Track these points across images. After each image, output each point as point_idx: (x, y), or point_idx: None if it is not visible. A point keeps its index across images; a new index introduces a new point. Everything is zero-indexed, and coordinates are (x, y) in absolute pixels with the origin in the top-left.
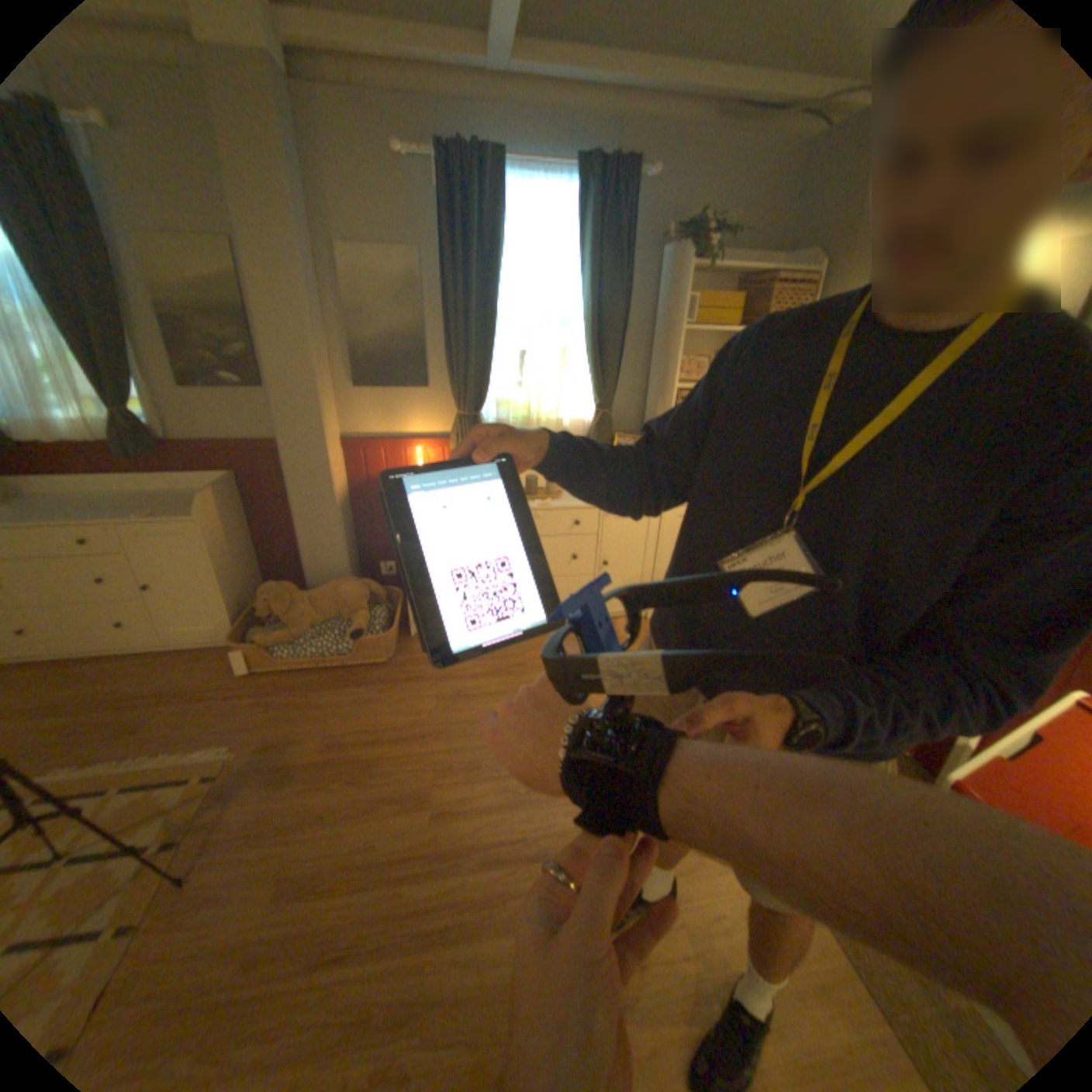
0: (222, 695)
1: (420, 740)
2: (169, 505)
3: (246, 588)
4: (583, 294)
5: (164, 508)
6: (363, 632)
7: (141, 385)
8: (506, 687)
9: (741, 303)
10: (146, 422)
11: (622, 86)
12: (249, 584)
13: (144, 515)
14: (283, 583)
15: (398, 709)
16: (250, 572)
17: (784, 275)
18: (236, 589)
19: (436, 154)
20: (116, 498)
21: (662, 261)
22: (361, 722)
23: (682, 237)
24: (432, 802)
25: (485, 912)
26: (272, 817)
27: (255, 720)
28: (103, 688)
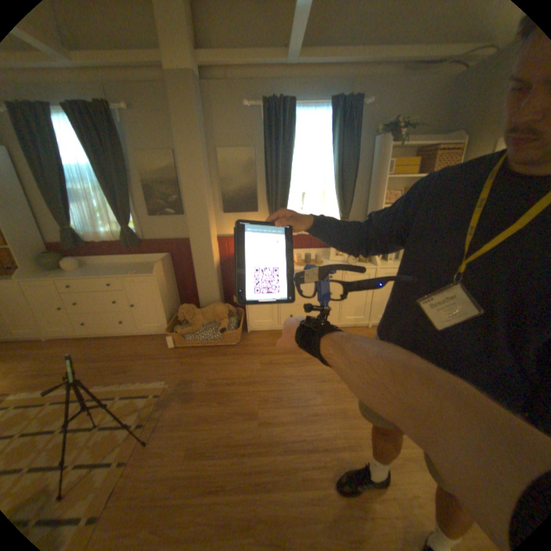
0: (162, 356)
1: (252, 384)
2: (143, 268)
3: (173, 307)
4: (333, 163)
5: (141, 270)
6: (226, 329)
7: (134, 216)
8: (294, 360)
9: (418, 162)
10: (135, 232)
11: (353, 62)
12: (175, 305)
13: (133, 273)
14: (190, 305)
15: (241, 368)
16: (175, 299)
17: (442, 146)
18: (169, 307)
19: (263, 104)
20: (122, 266)
21: (374, 144)
22: (224, 374)
23: (385, 131)
24: (259, 416)
25: (286, 477)
26: (184, 417)
27: (177, 370)
28: (113, 351)
